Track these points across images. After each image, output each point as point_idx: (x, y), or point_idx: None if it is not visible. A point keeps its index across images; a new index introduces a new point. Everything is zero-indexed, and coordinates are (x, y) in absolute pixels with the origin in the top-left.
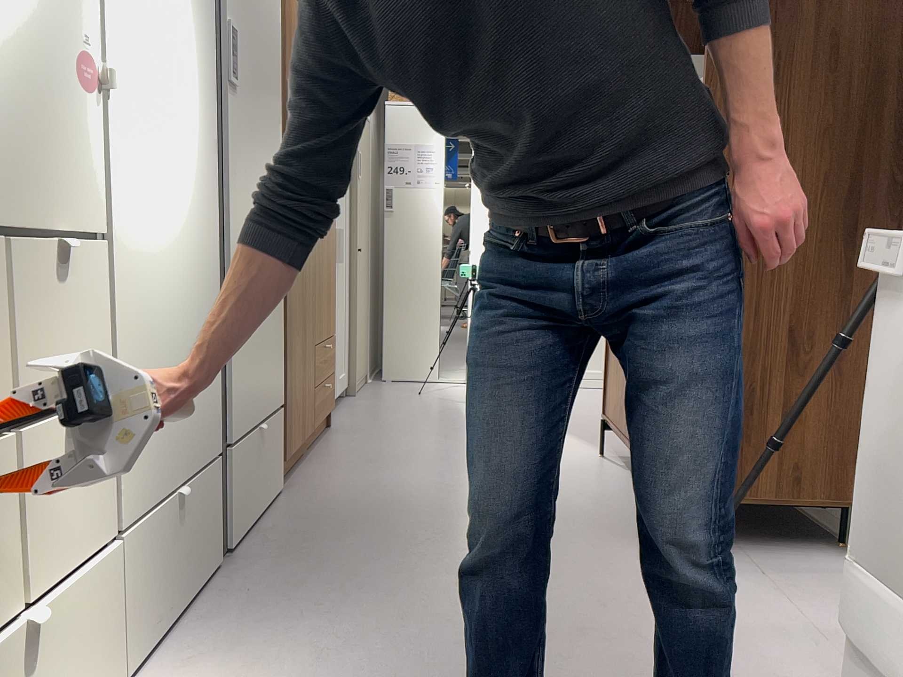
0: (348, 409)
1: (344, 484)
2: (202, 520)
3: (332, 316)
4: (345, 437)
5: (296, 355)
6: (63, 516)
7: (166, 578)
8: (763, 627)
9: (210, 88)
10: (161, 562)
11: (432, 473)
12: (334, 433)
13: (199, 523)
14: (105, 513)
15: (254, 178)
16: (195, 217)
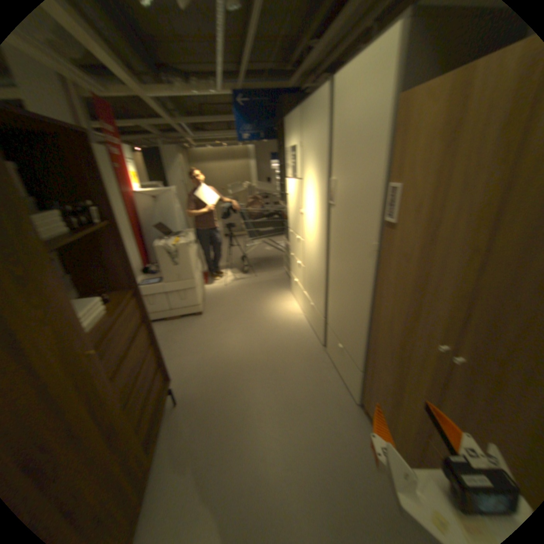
0: None
1: (338, 431)
2: (317, 322)
3: None
4: None
5: (385, 381)
6: (299, 275)
7: (309, 314)
8: (172, 362)
9: (327, 207)
10: (308, 309)
11: (296, 475)
12: None
13: (316, 320)
14: (303, 284)
15: (344, 244)
16: (318, 246)
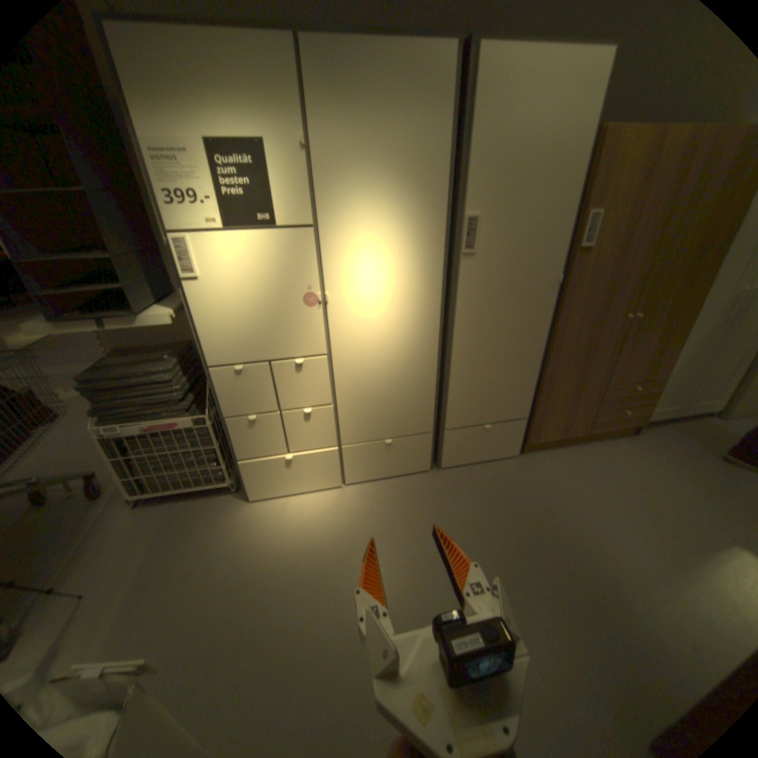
0: (691, 429)
1: (554, 477)
2: (411, 452)
3: (666, 367)
4: (631, 449)
5: (564, 393)
6: (310, 435)
7: (377, 464)
8: None
9: (444, 263)
10: (372, 459)
11: (621, 517)
12: (633, 441)
13: (407, 453)
14: (336, 437)
15: (501, 299)
16: (414, 335)
